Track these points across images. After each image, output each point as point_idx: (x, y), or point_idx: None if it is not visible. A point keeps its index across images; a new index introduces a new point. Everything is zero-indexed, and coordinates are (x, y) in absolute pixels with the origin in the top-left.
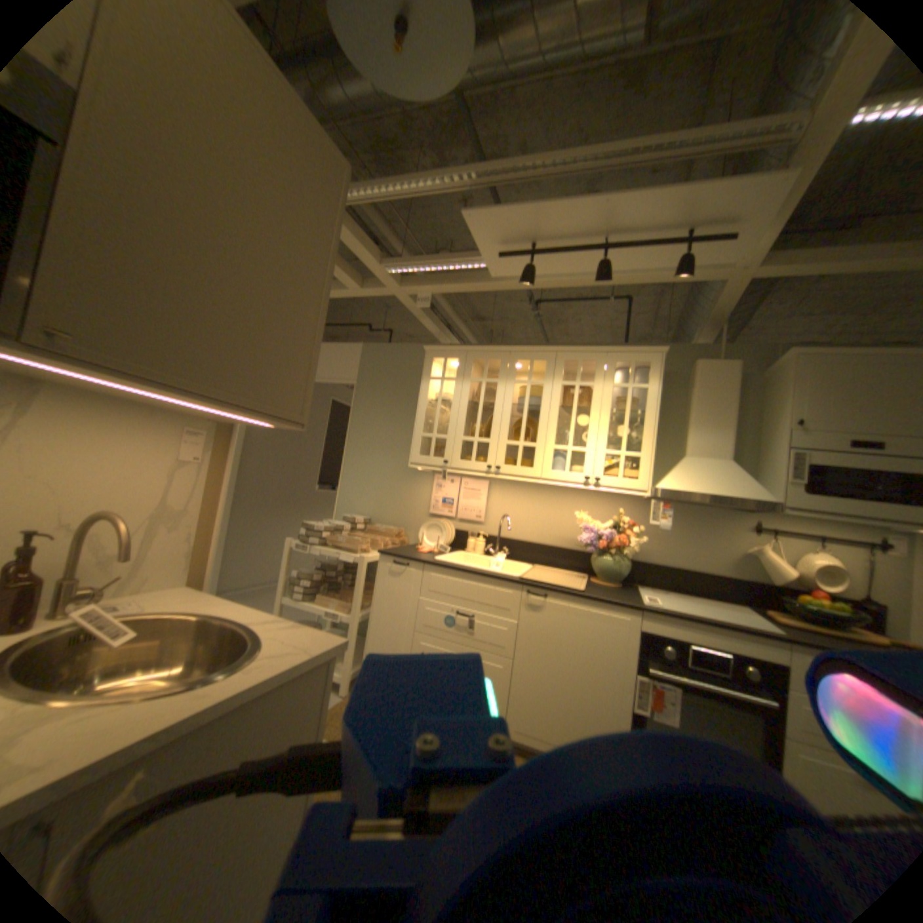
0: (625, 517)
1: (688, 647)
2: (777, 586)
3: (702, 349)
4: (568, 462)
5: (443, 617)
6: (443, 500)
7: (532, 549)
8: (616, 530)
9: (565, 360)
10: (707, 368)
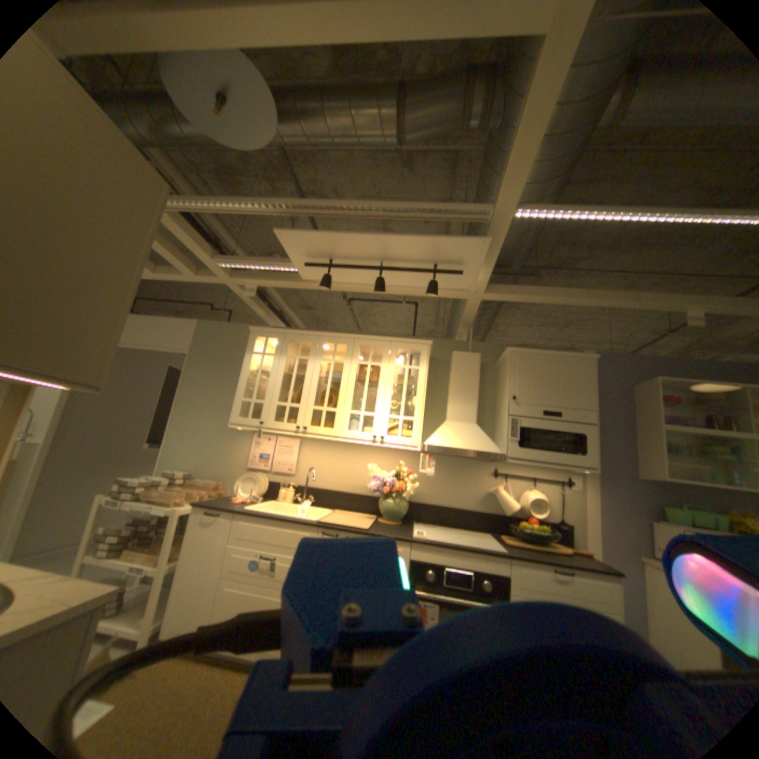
0: (406, 468)
1: (444, 569)
2: (509, 517)
3: (457, 344)
4: (362, 424)
5: (248, 562)
6: (261, 456)
7: (334, 497)
8: (397, 478)
9: (362, 345)
10: (459, 357)
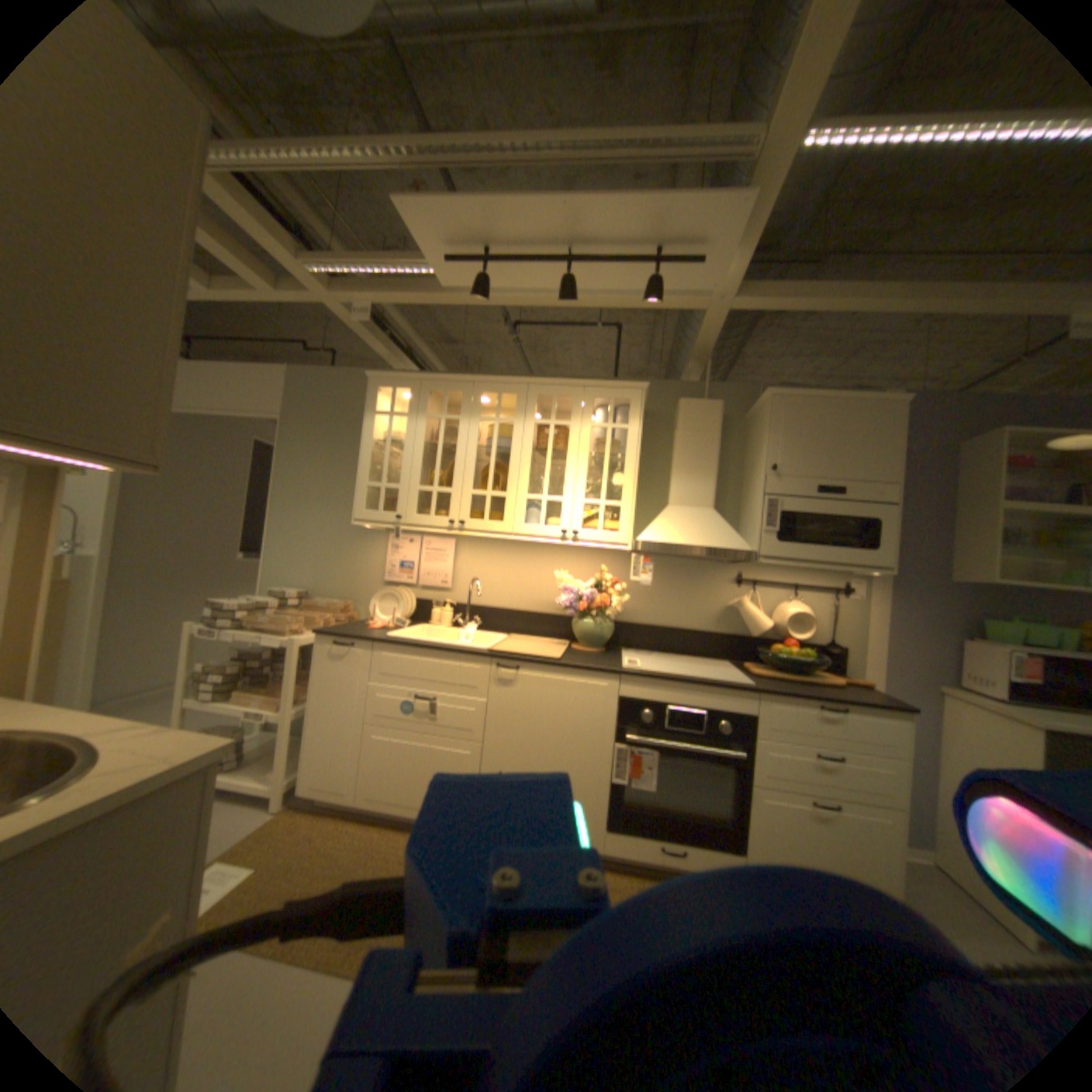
0: (609, 574)
1: (665, 707)
2: (755, 638)
3: (686, 387)
4: (544, 515)
5: (398, 703)
6: (401, 564)
7: (508, 617)
8: (597, 589)
9: (539, 394)
10: (689, 408)
